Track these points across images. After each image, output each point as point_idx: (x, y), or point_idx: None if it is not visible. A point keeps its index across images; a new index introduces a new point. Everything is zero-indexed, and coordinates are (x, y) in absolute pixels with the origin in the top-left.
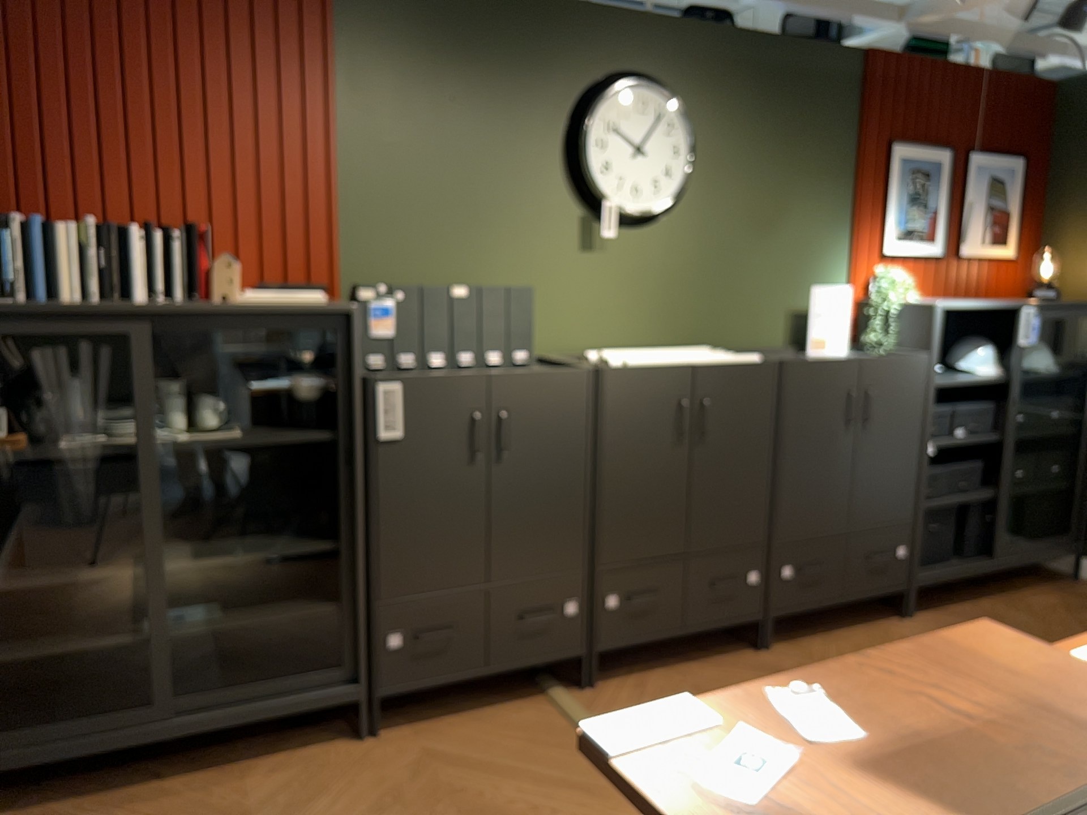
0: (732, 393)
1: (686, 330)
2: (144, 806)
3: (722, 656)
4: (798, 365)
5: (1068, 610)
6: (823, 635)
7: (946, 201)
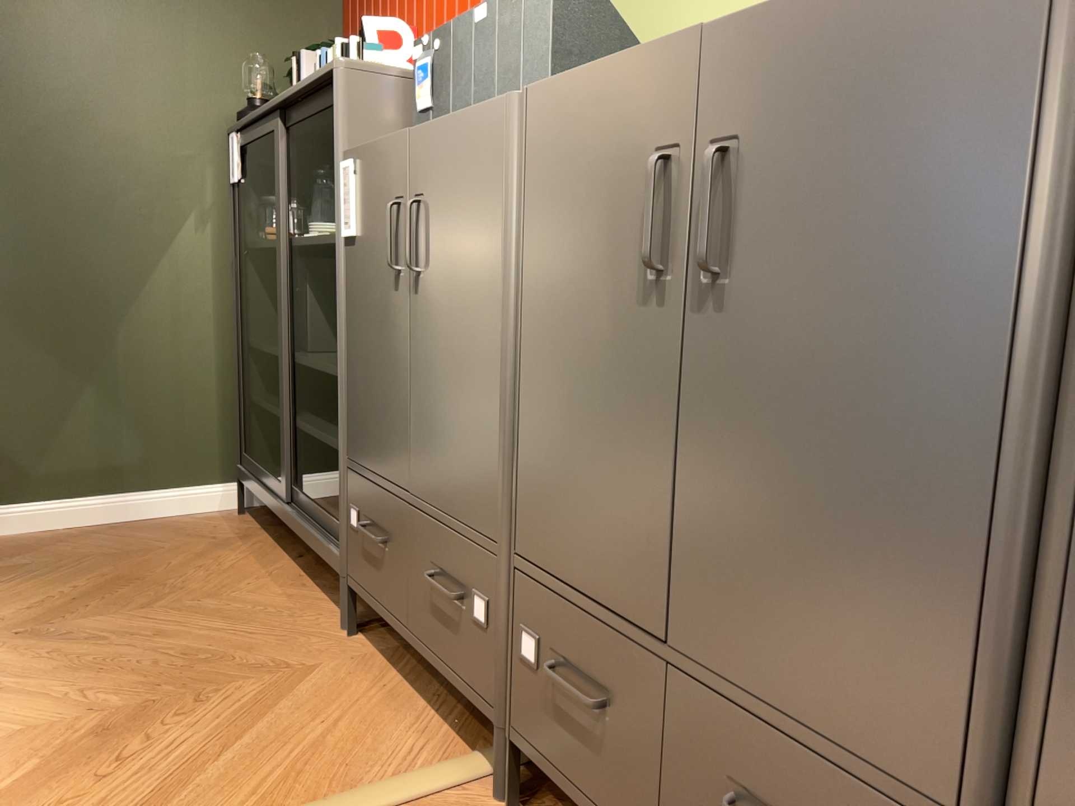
0: (817, 111)
1: None
2: (254, 561)
3: None
4: None
5: None
6: None
7: None
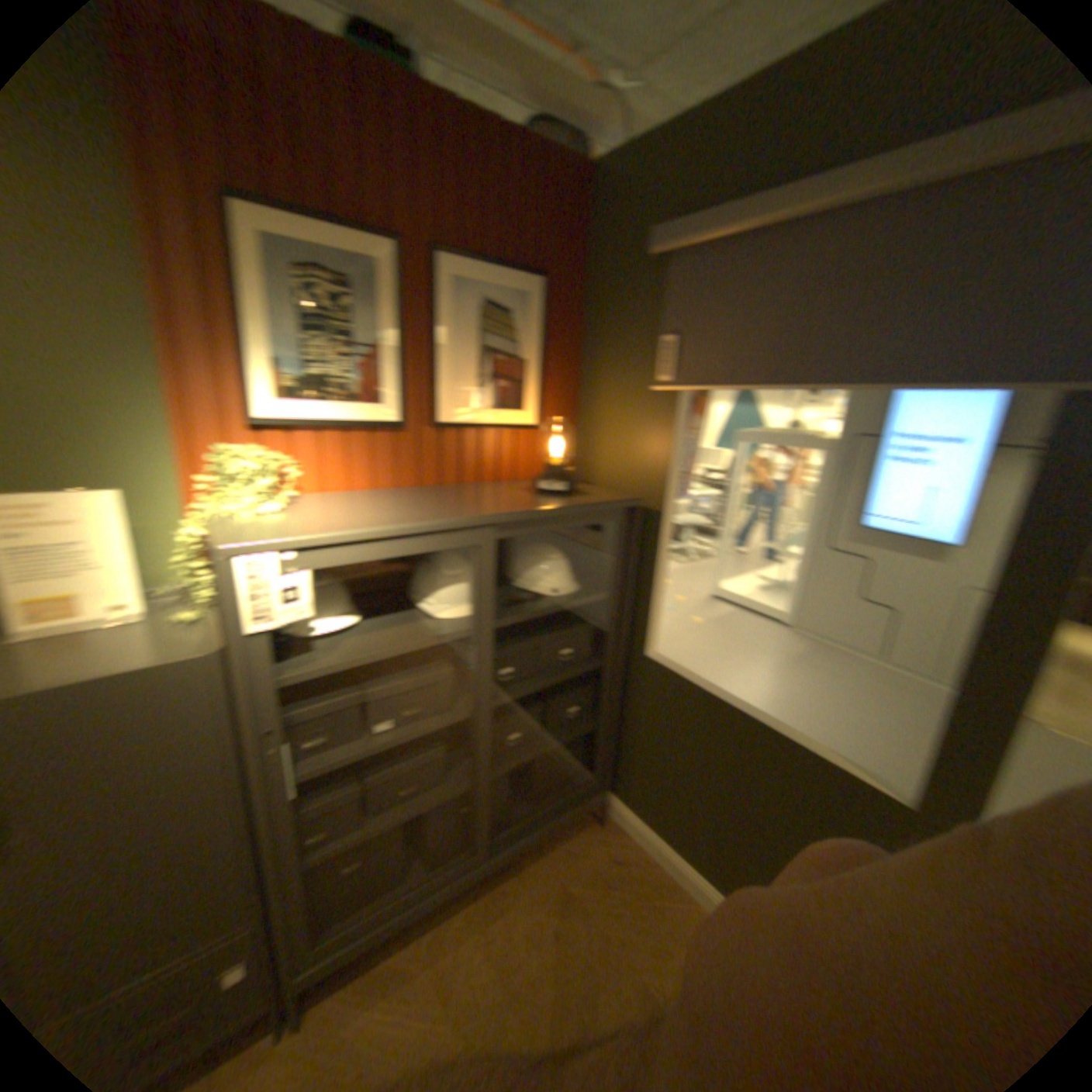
0: None
1: None
2: None
3: None
4: None
5: (551, 931)
6: None
7: (385, 328)
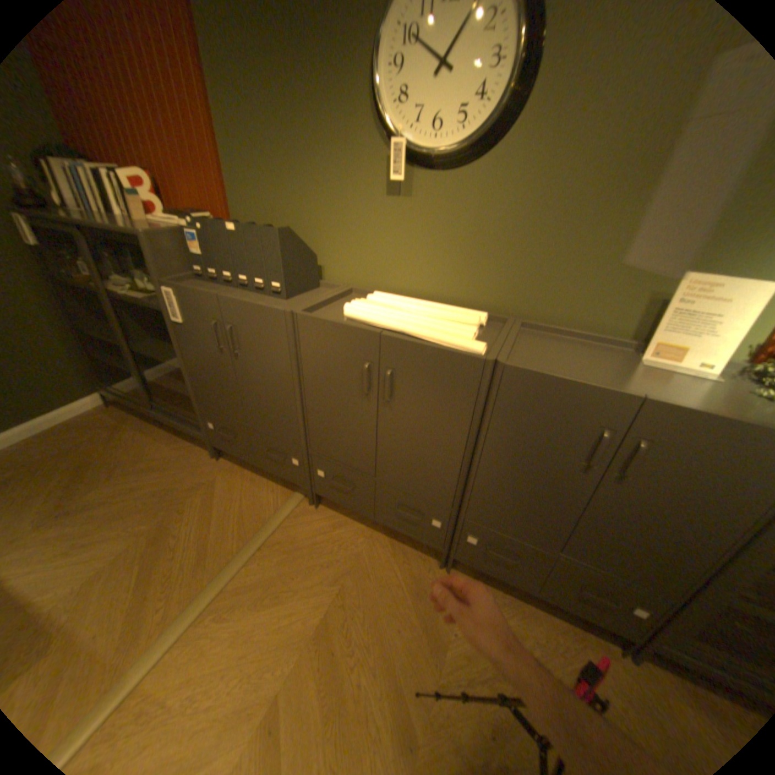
0: (421, 374)
1: (492, 291)
2: (143, 435)
3: (417, 547)
4: (518, 372)
5: None
6: (515, 598)
7: None
